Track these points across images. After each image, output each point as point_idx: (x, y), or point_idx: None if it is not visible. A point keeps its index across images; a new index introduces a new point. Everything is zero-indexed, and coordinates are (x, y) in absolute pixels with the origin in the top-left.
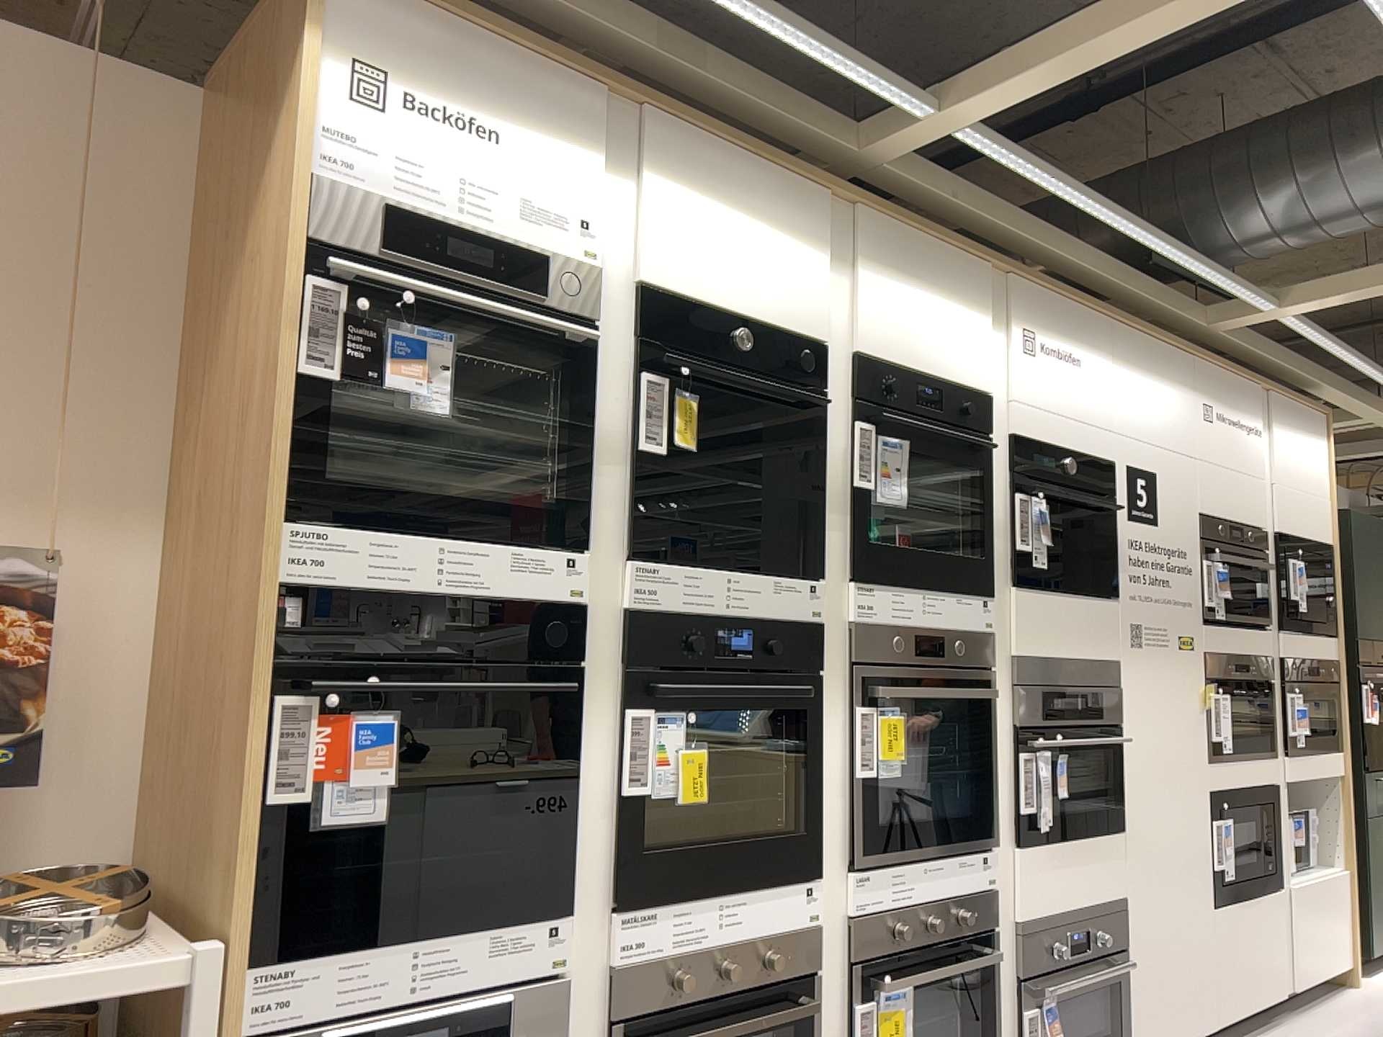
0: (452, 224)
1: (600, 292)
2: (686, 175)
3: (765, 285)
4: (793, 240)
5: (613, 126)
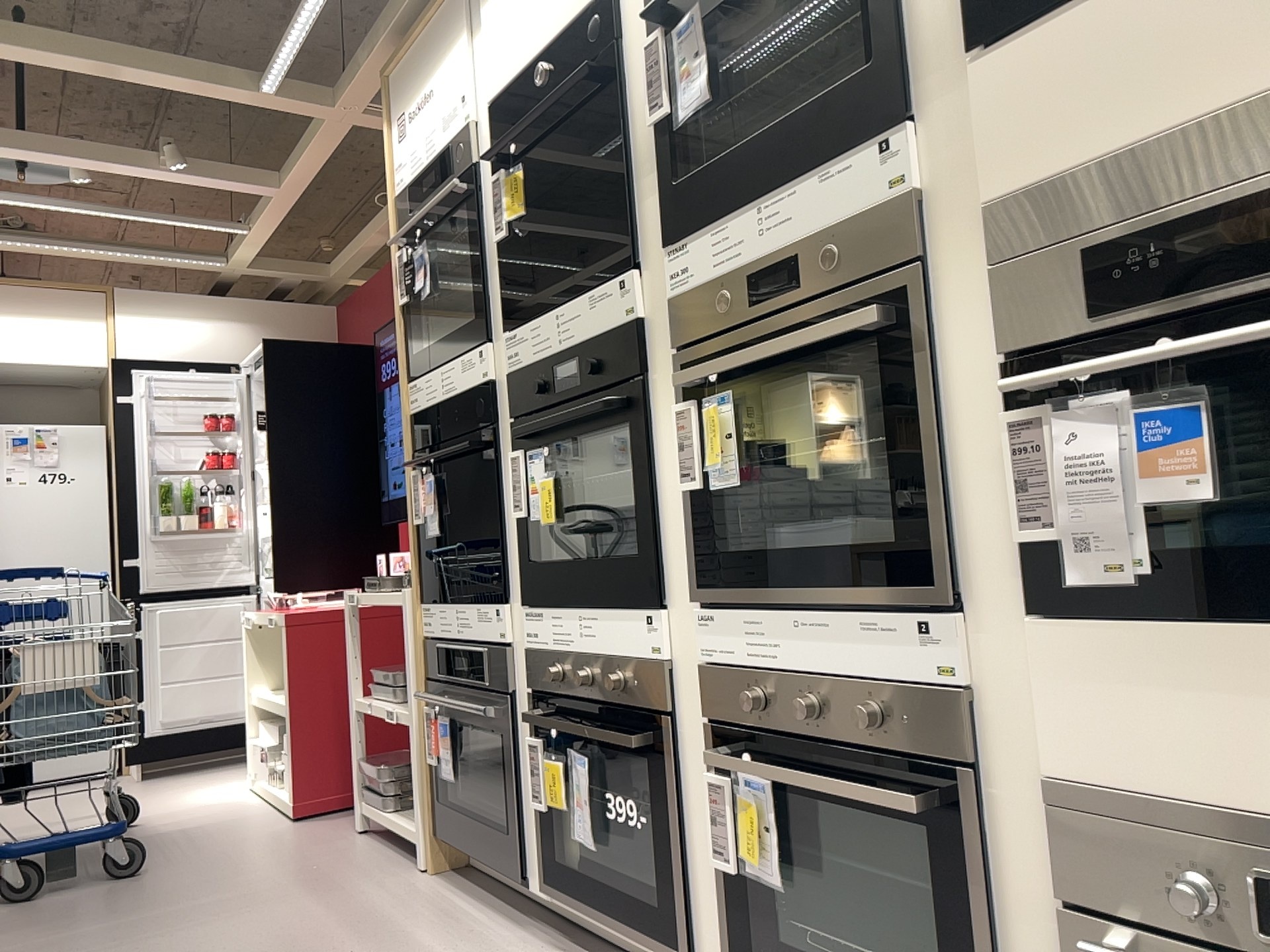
0: (420, 170)
1: (466, 138)
2: None
3: None
4: None
5: None
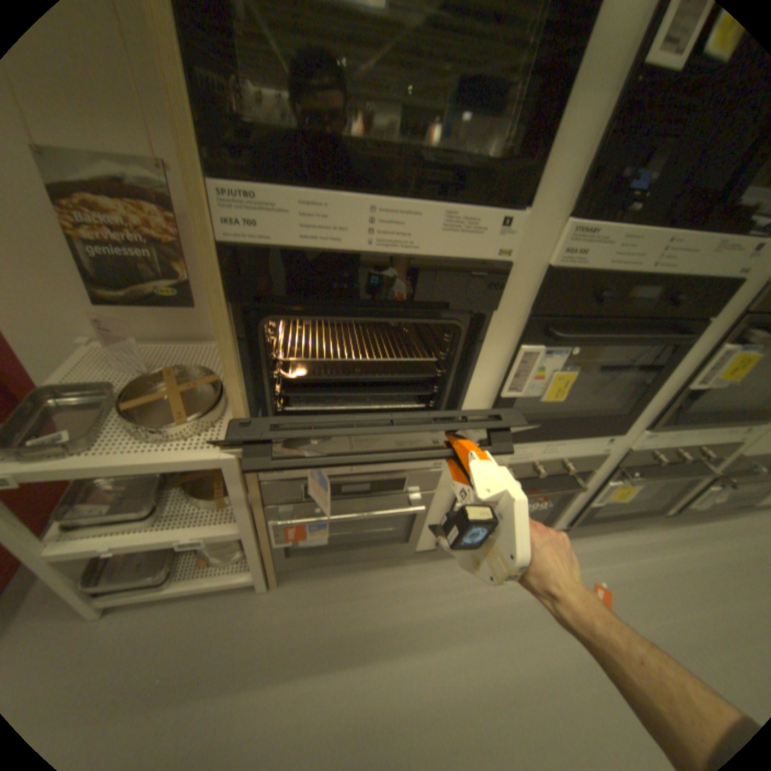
0: None
1: None
2: None
3: None
4: None
5: None
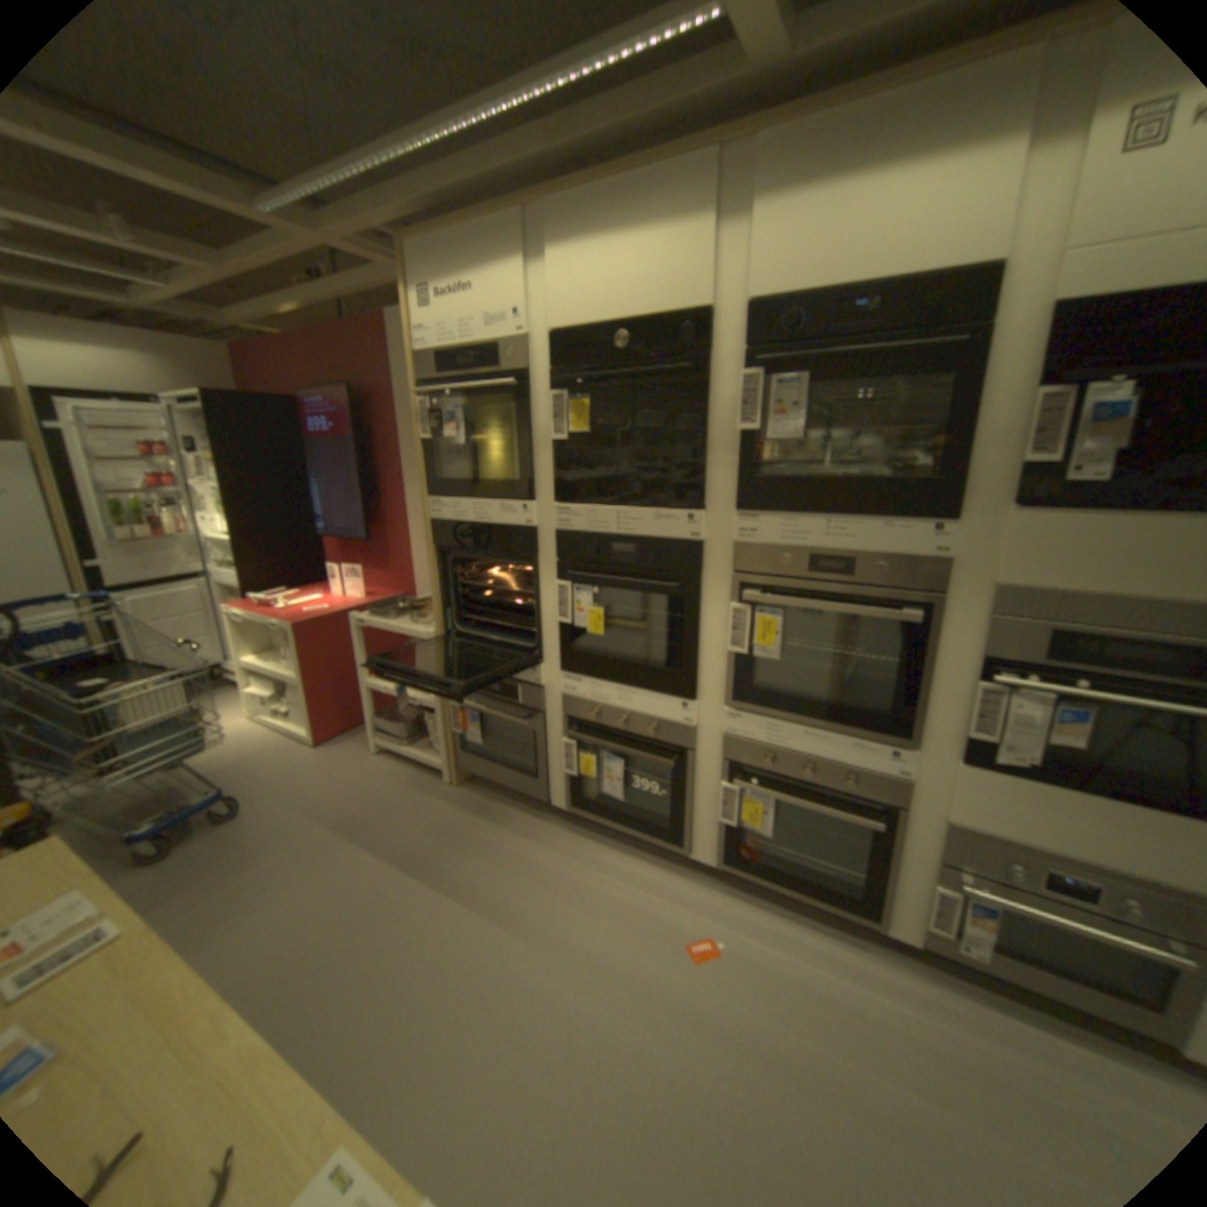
0: (451, 345)
1: (520, 348)
2: (570, 221)
3: (644, 277)
4: (675, 212)
5: (521, 220)
